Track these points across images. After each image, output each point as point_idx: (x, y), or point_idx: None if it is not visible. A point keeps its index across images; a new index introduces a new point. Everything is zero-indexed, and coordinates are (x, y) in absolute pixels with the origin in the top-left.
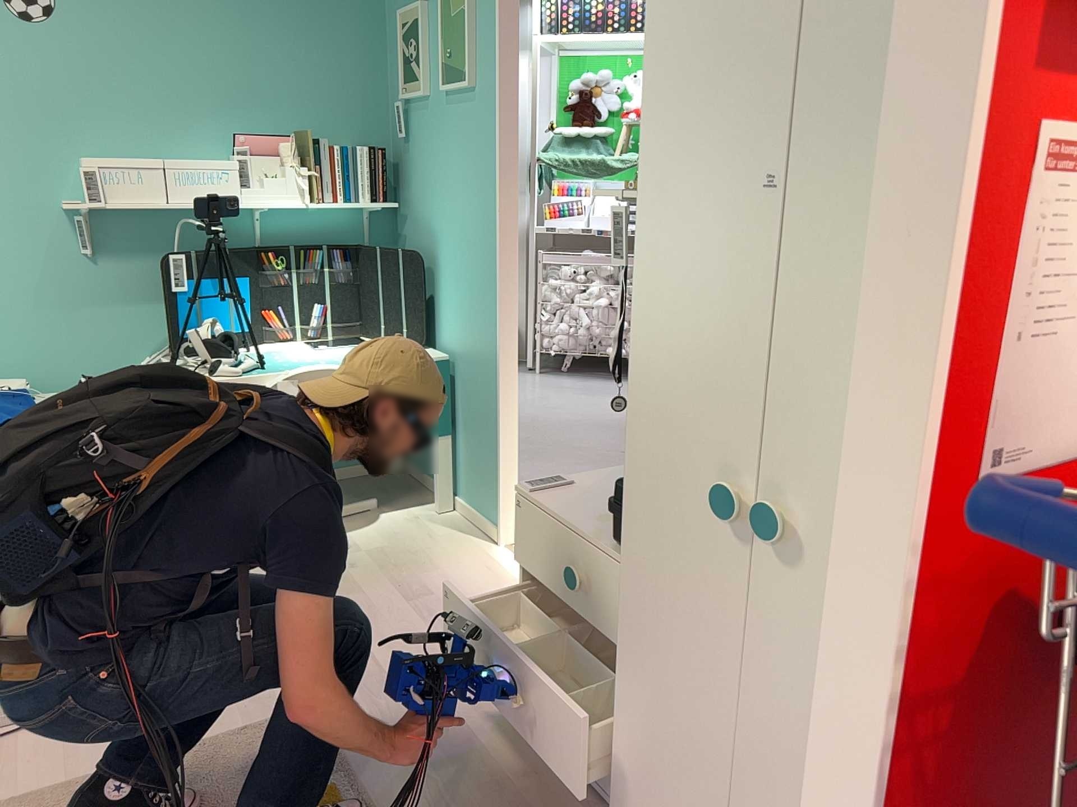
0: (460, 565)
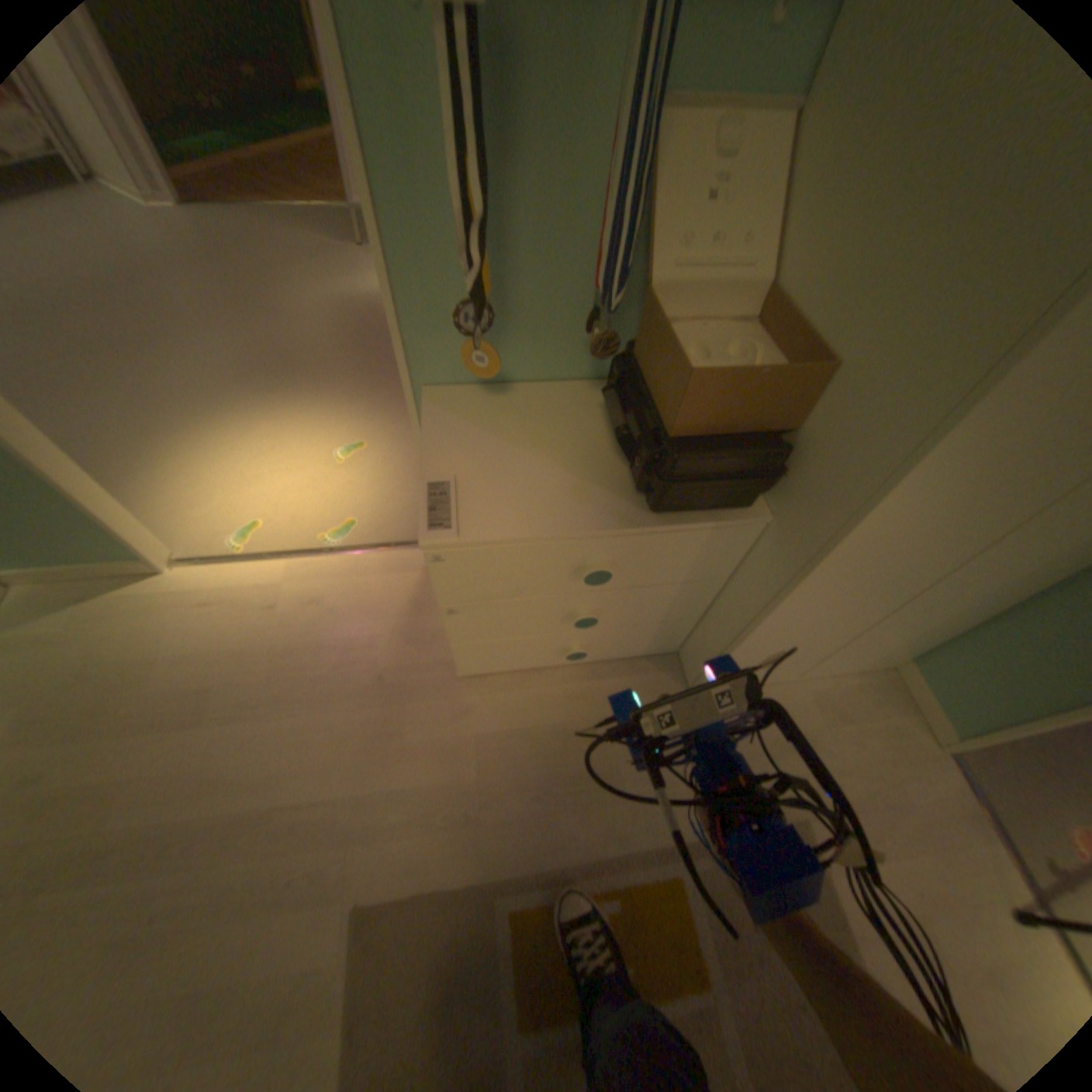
0: (166, 631)
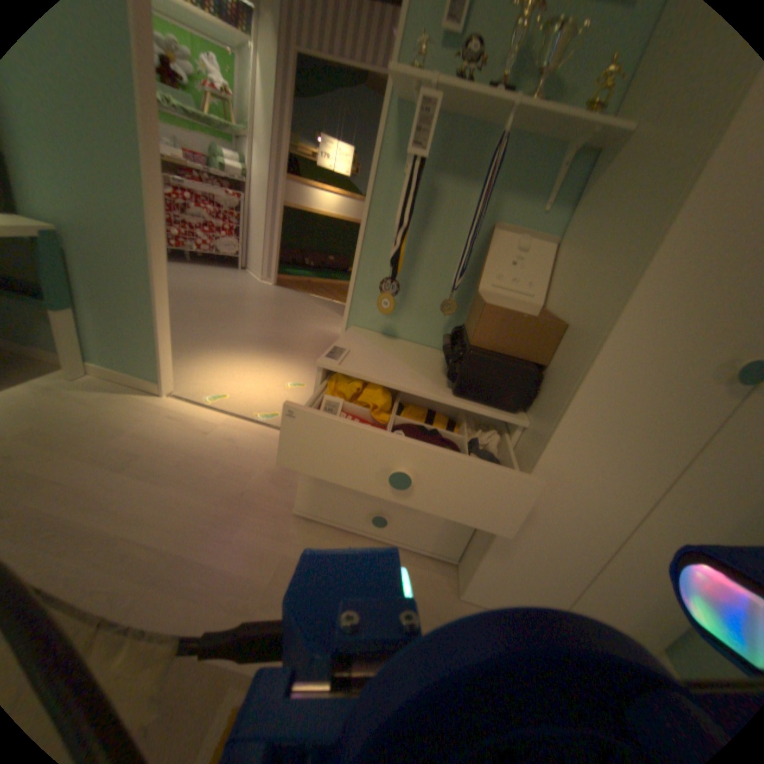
0: (142, 423)
